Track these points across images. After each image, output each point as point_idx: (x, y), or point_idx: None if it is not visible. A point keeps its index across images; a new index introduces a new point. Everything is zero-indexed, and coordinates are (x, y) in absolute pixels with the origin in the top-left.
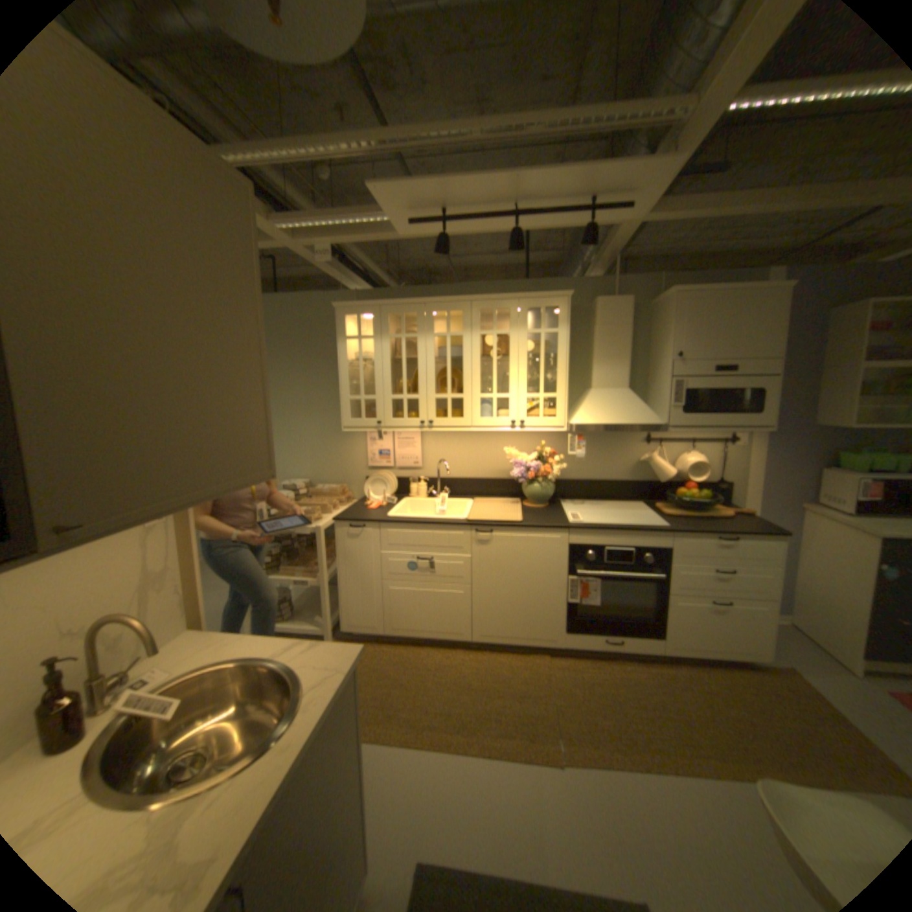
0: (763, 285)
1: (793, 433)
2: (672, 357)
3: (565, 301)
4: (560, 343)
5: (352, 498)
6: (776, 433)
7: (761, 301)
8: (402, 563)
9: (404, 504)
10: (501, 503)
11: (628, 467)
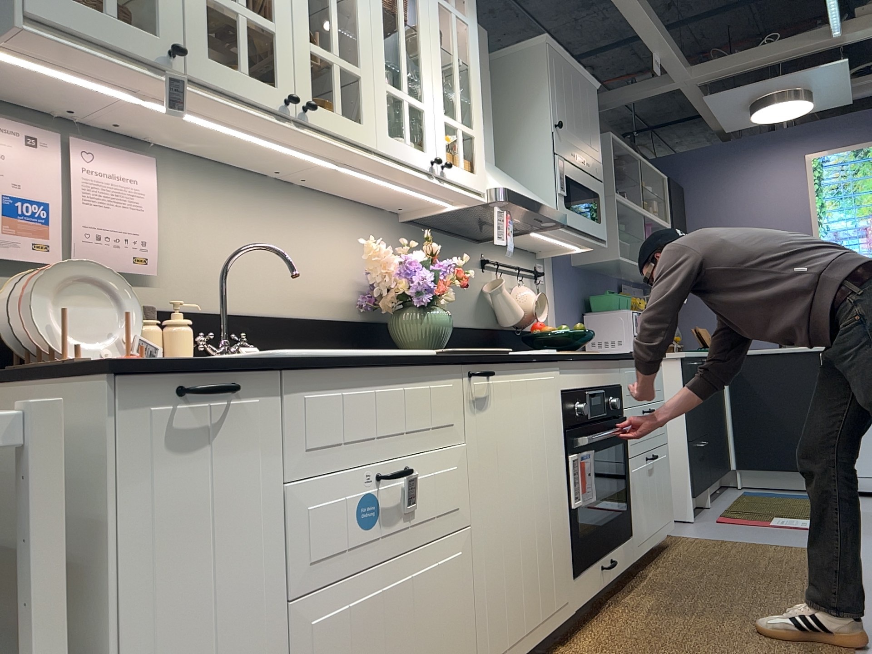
0: (587, 76)
1: (564, 273)
2: (552, 126)
3: None
4: (472, 44)
5: None
6: (557, 271)
7: (588, 93)
8: (339, 510)
9: None
10: None
11: (472, 305)
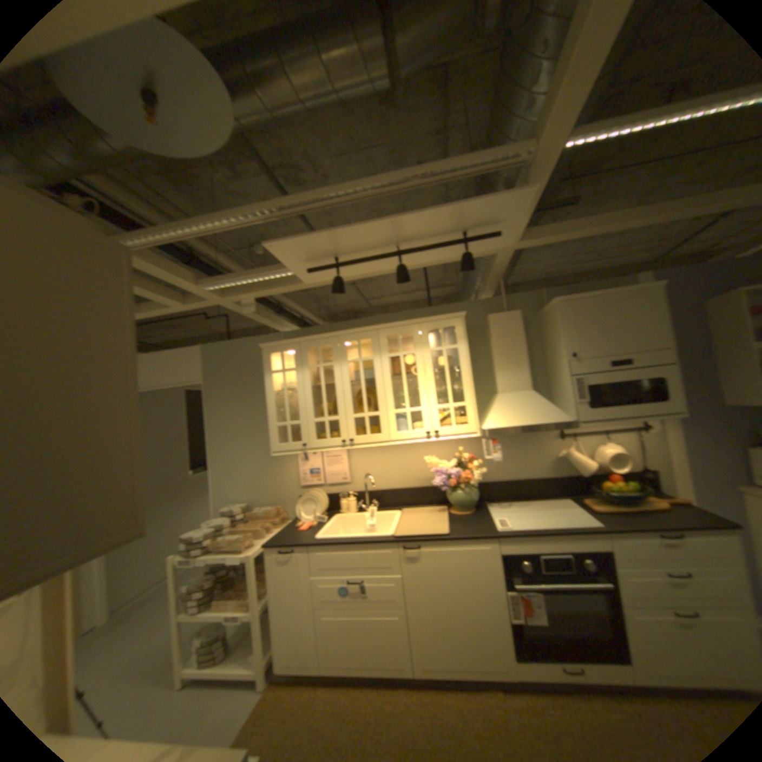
0: (636, 288)
1: (704, 416)
2: (568, 358)
3: (460, 321)
4: (462, 357)
5: (289, 518)
6: (687, 418)
7: (638, 301)
8: (333, 590)
9: (336, 522)
10: (430, 513)
11: (549, 465)
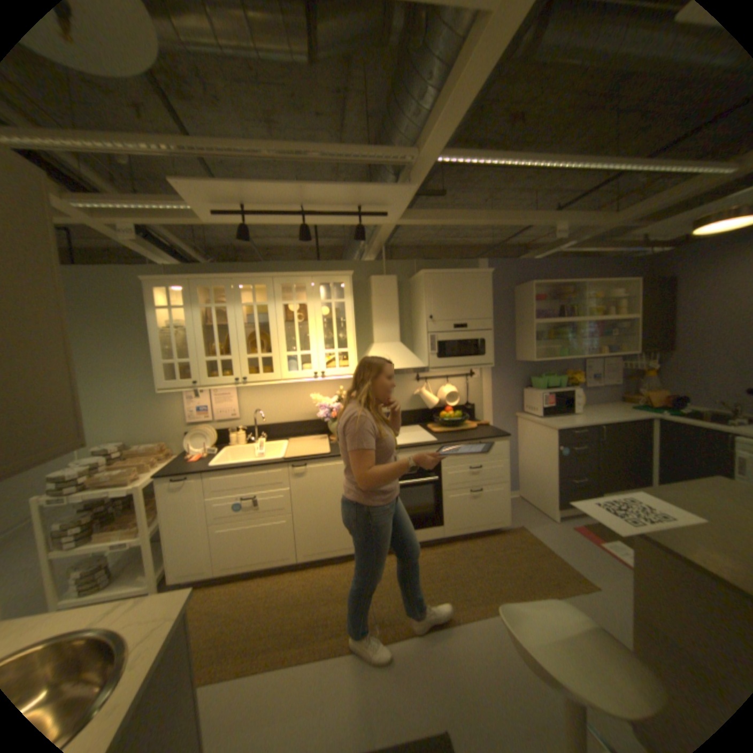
0: (475, 271)
1: (504, 367)
2: (426, 319)
3: (348, 278)
4: (347, 310)
5: (172, 454)
6: (495, 368)
7: (475, 281)
8: (227, 506)
9: (226, 453)
10: (313, 440)
11: (406, 400)
